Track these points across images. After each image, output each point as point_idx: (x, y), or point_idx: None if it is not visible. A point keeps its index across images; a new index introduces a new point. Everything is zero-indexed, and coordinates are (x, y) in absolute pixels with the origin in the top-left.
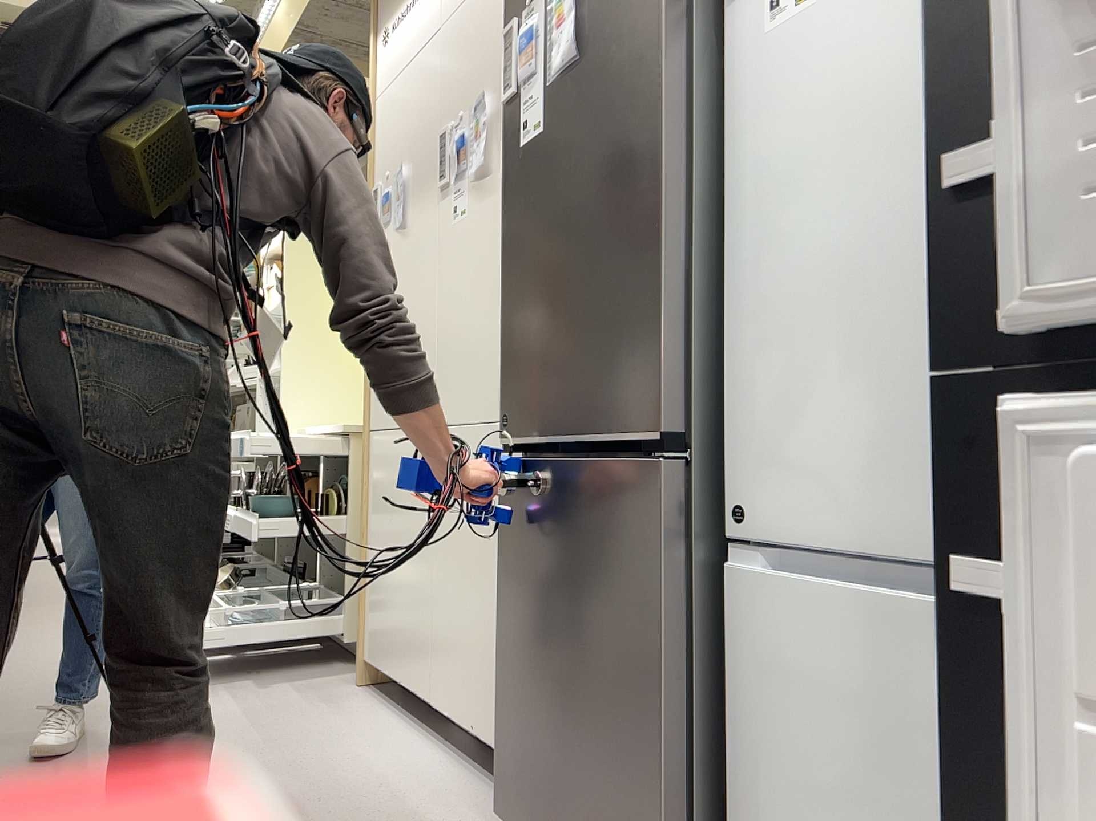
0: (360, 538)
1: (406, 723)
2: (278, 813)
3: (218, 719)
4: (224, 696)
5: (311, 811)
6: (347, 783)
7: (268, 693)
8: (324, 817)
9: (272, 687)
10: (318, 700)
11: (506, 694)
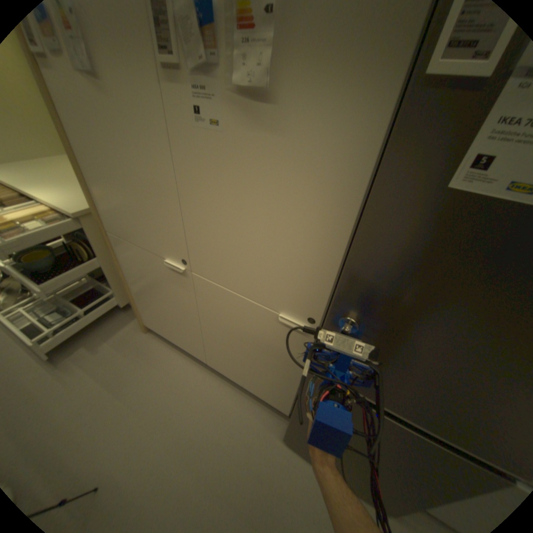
0: (121, 282)
1: (188, 361)
2: (185, 479)
3: (90, 398)
4: (76, 370)
5: (198, 467)
6: (198, 431)
7: (100, 357)
8: (208, 468)
9: (98, 350)
10: (132, 354)
11: (294, 424)
